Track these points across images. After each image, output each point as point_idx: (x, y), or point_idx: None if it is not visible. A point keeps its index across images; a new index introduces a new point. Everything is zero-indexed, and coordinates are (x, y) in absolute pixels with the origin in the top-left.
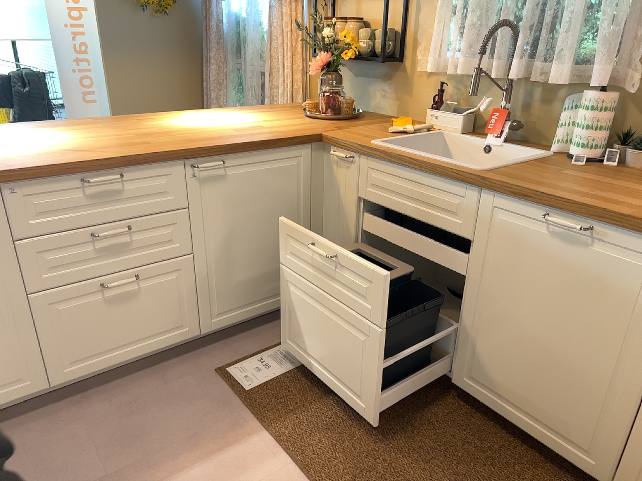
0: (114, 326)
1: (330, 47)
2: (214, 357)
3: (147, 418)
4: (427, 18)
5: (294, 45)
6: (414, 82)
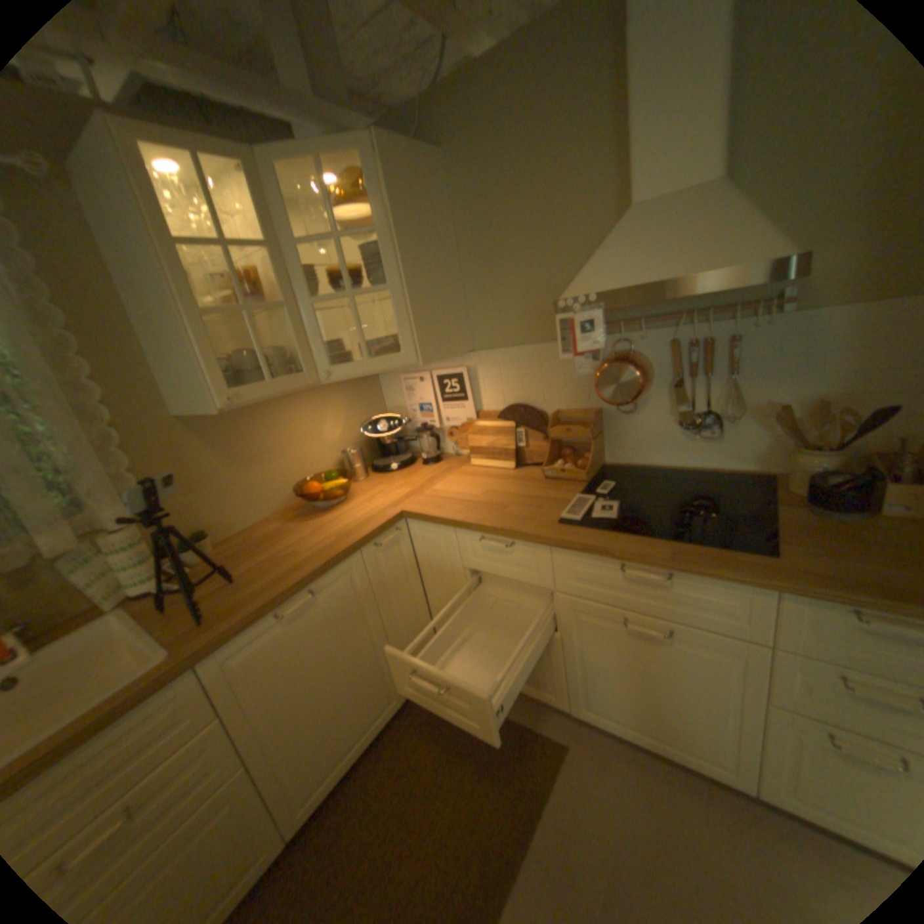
0: None
1: None
2: None
3: None
4: None
5: None
6: None
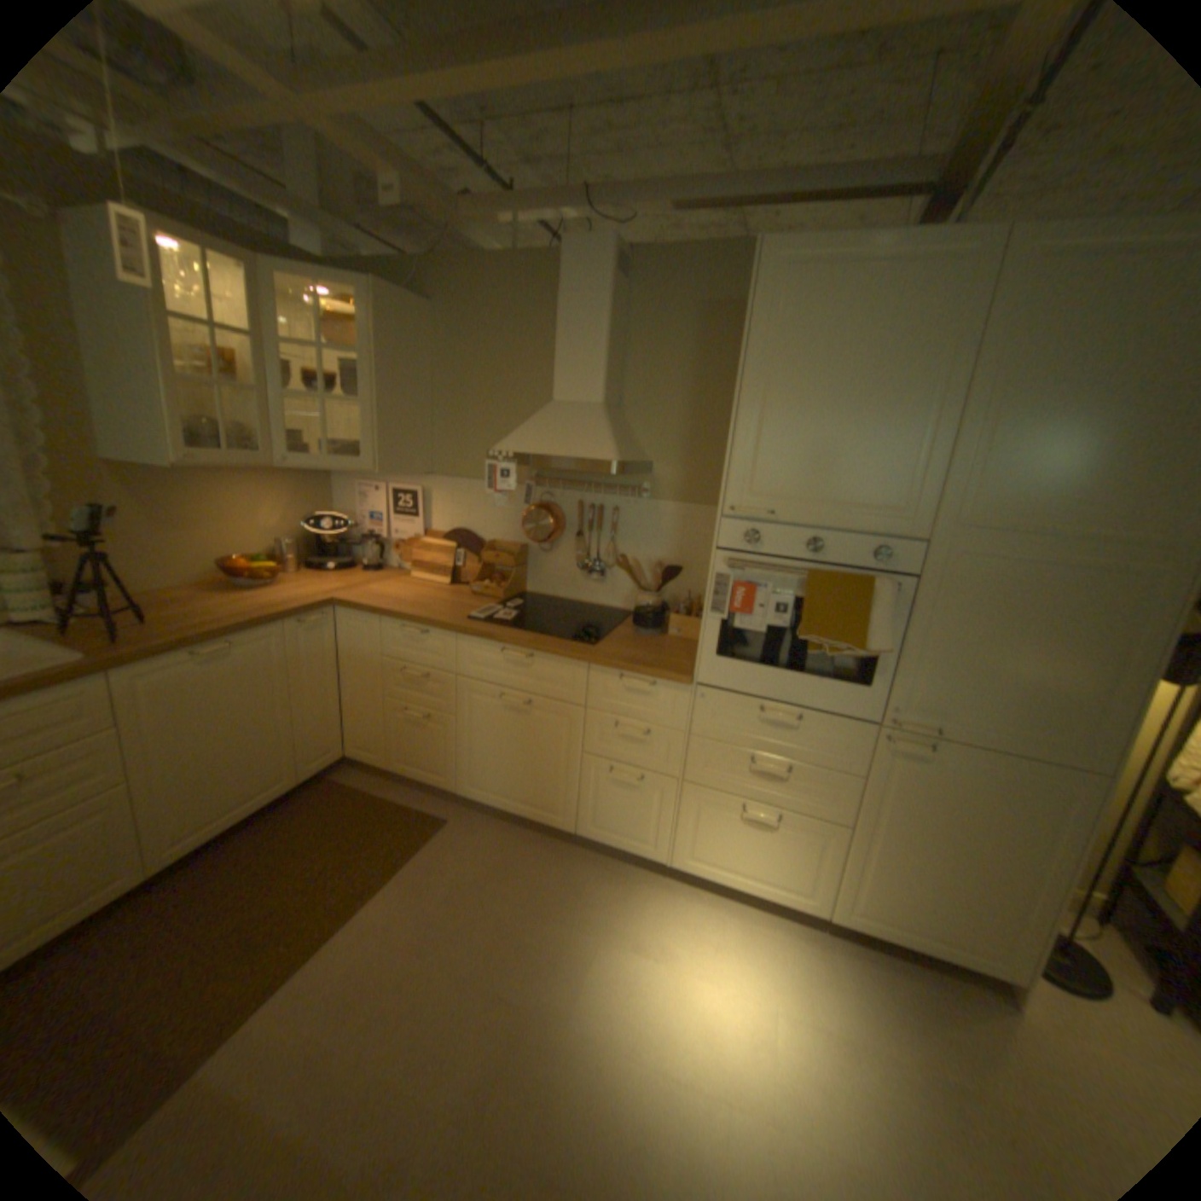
0: None
1: None
2: None
3: None
4: None
5: None
6: None
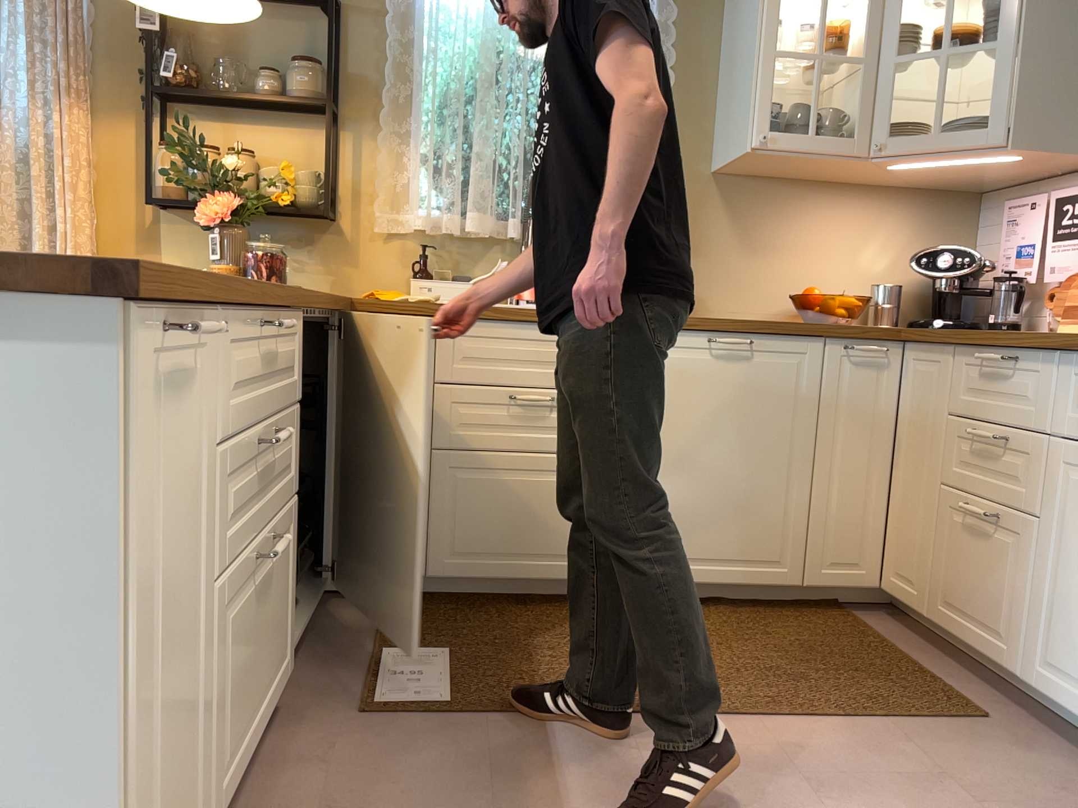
0: (249, 663)
1: (232, 186)
2: (320, 707)
3: (389, 806)
4: (386, 163)
5: (82, 182)
6: (364, 246)
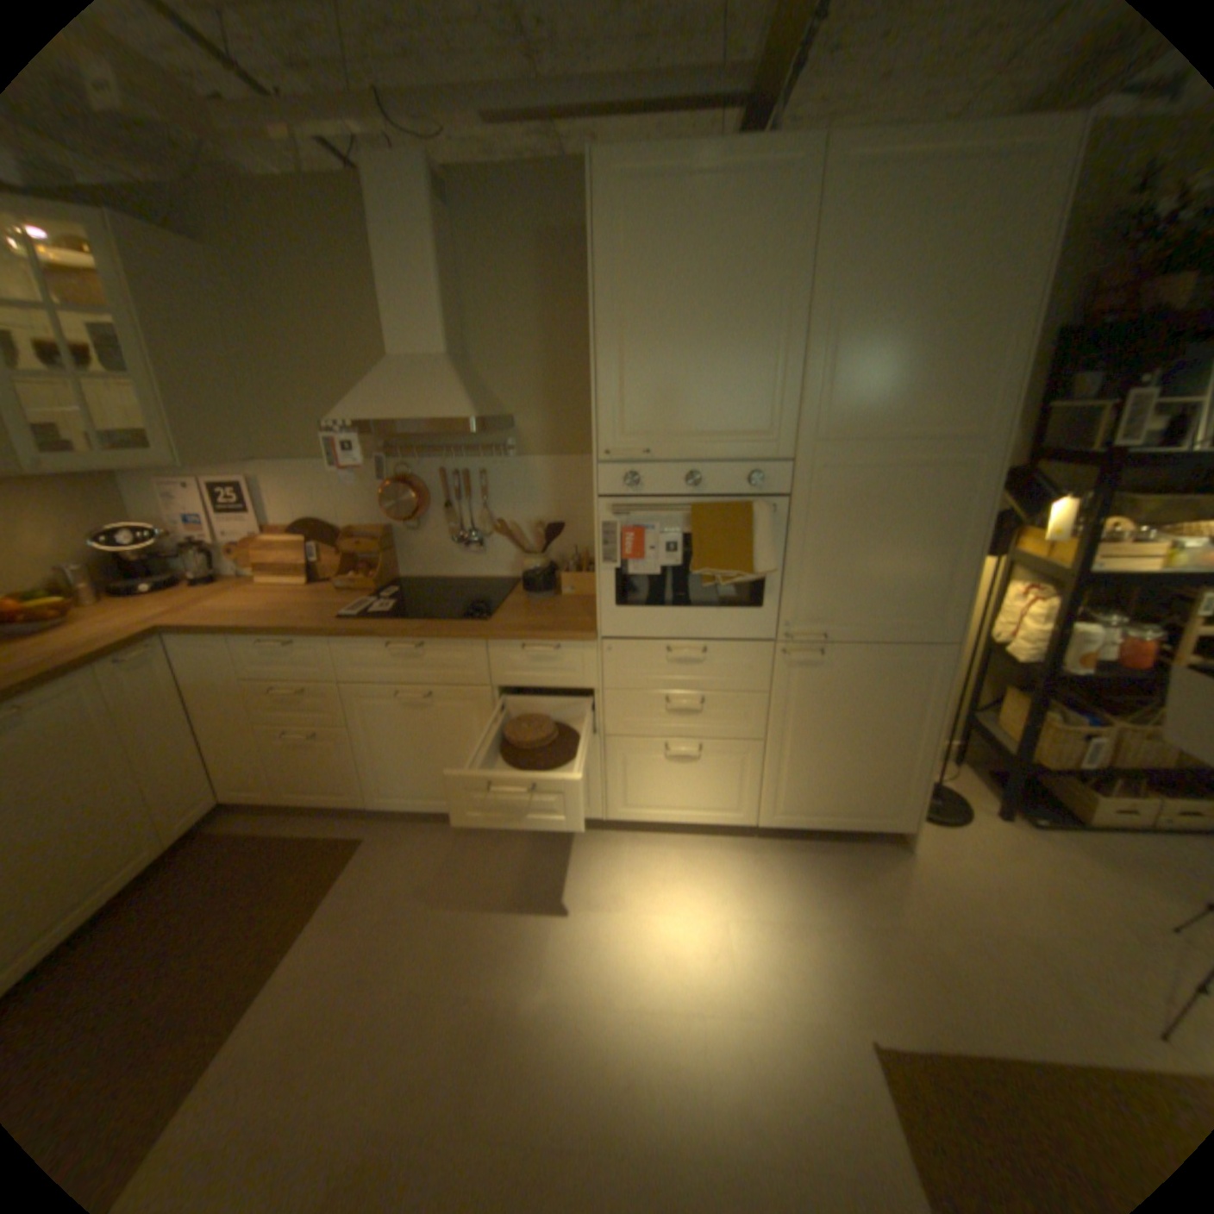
0: None
1: None
2: None
3: None
4: None
5: None
6: None
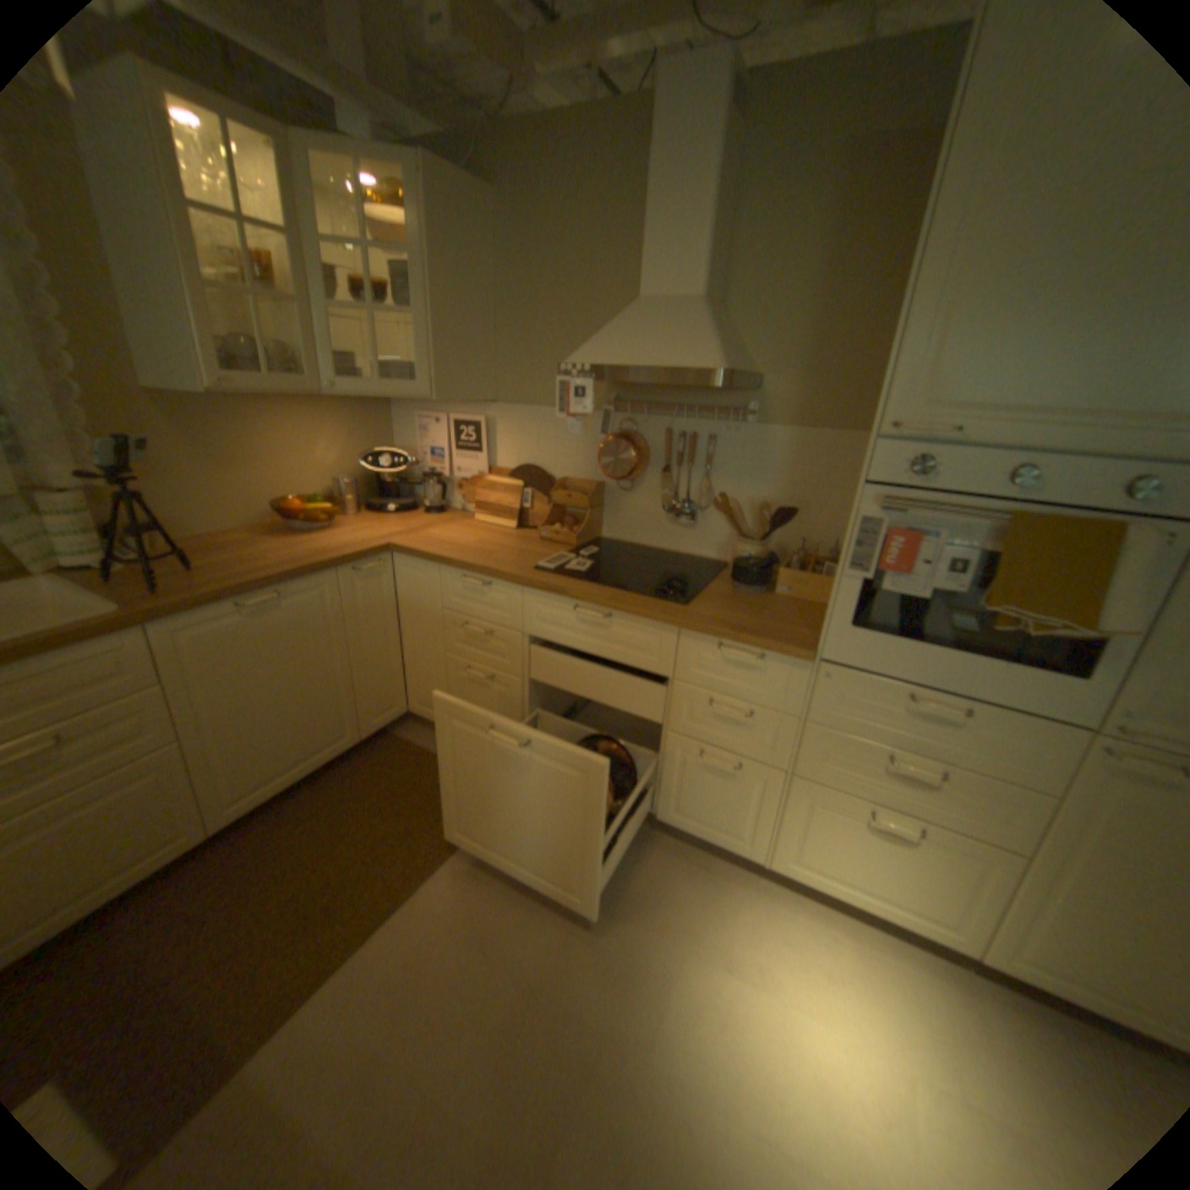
0: None
1: None
2: None
3: None
4: None
5: None
6: None
